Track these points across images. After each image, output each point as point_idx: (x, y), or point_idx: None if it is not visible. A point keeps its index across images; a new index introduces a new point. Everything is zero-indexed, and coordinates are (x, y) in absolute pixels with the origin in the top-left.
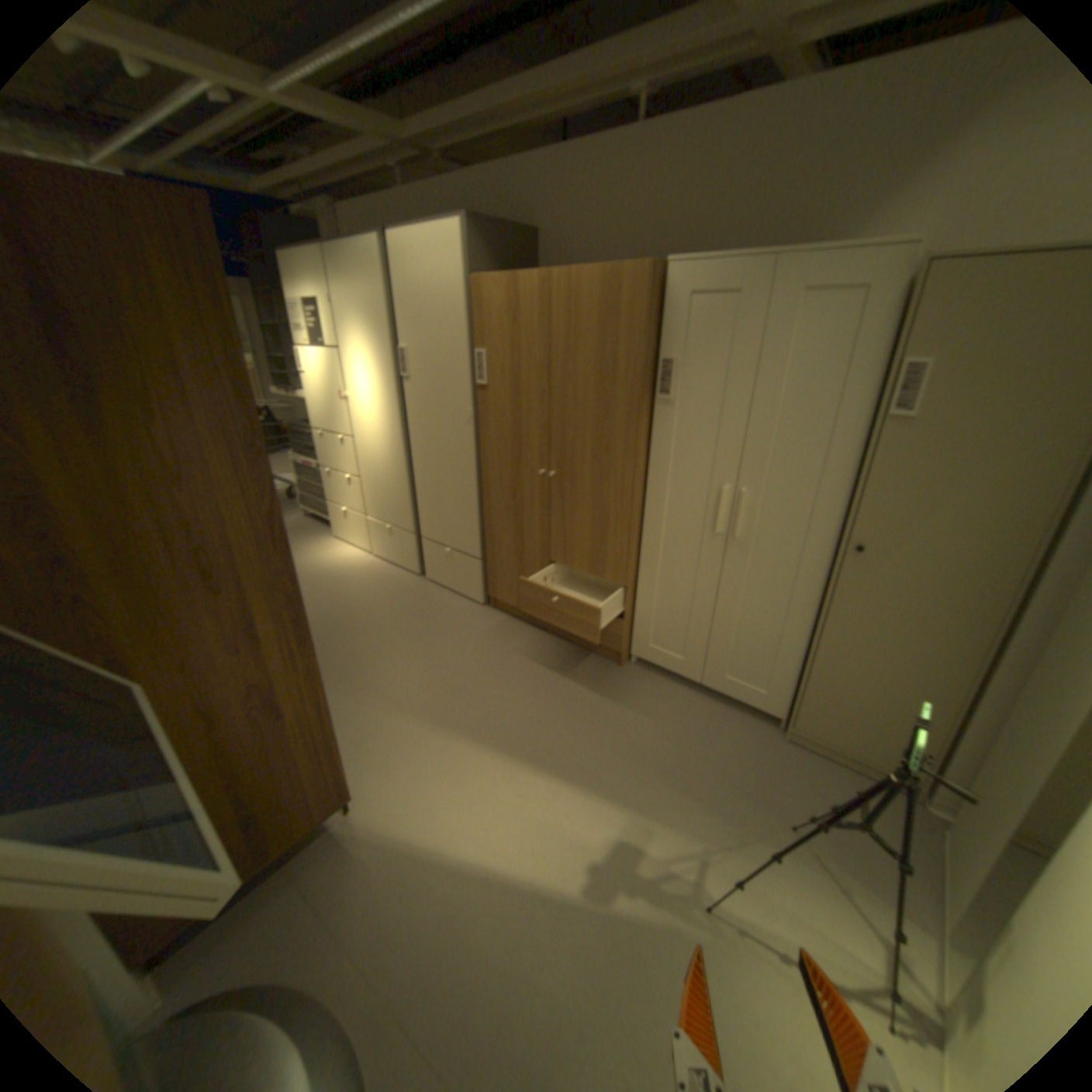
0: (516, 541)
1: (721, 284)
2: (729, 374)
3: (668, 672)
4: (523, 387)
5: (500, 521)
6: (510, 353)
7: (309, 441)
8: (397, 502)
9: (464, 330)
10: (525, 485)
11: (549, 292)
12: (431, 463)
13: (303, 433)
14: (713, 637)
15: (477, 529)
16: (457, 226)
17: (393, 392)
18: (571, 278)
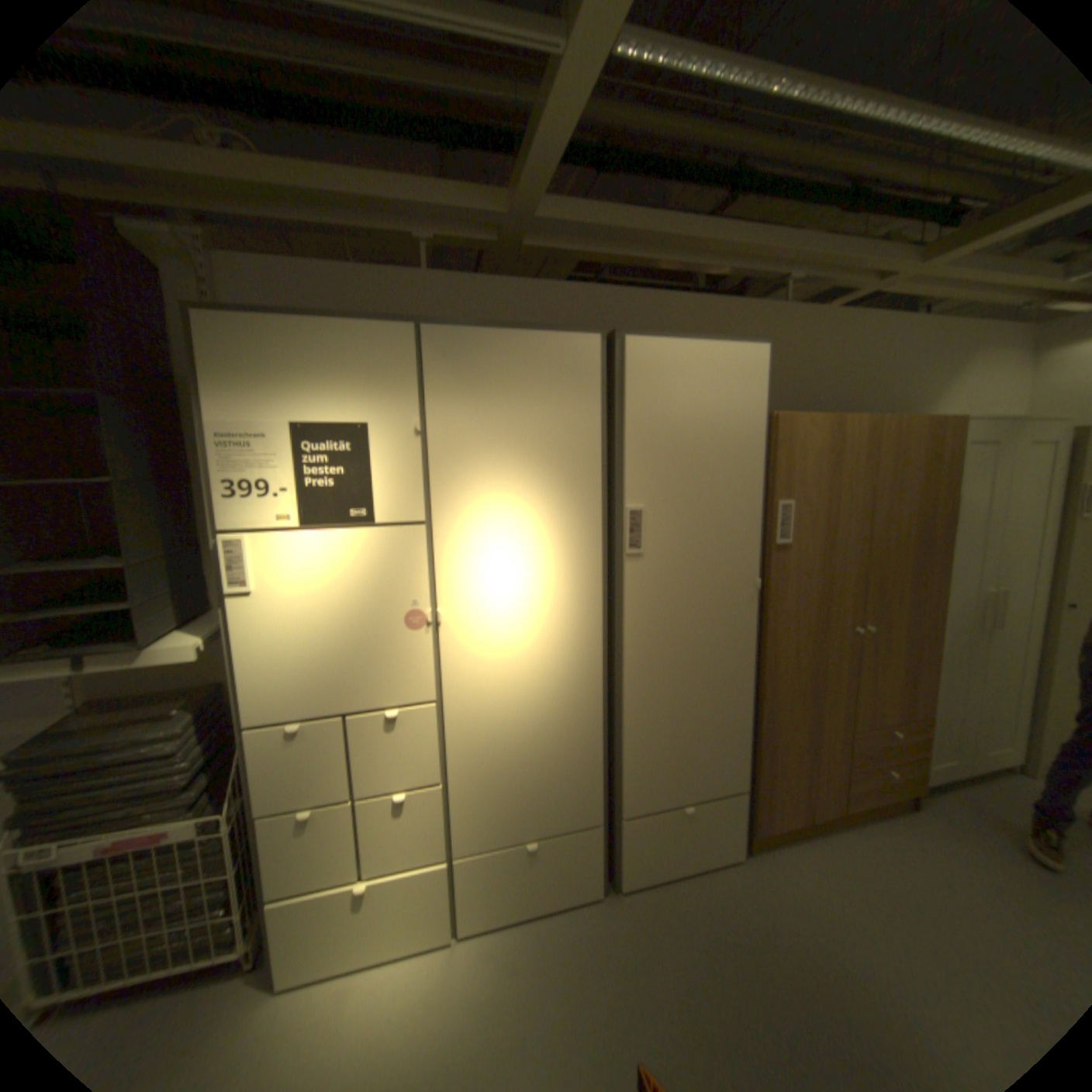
0: (812, 733)
1: (990, 438)
2: (993, 503)
3: (942, 787)
4: (841, 537)
5: (791, 716)
6: (829, 501)
7: (162, 768)
8: (569, 782)
9: (762, 477)
10: (833, 654)
11: (880, 436)
12: (671, 678)
13: (136, 756)
14: (981, 726)
15: (750, 746)
16: (768, 353)
17: (597, 582)
18: (903, 424)
